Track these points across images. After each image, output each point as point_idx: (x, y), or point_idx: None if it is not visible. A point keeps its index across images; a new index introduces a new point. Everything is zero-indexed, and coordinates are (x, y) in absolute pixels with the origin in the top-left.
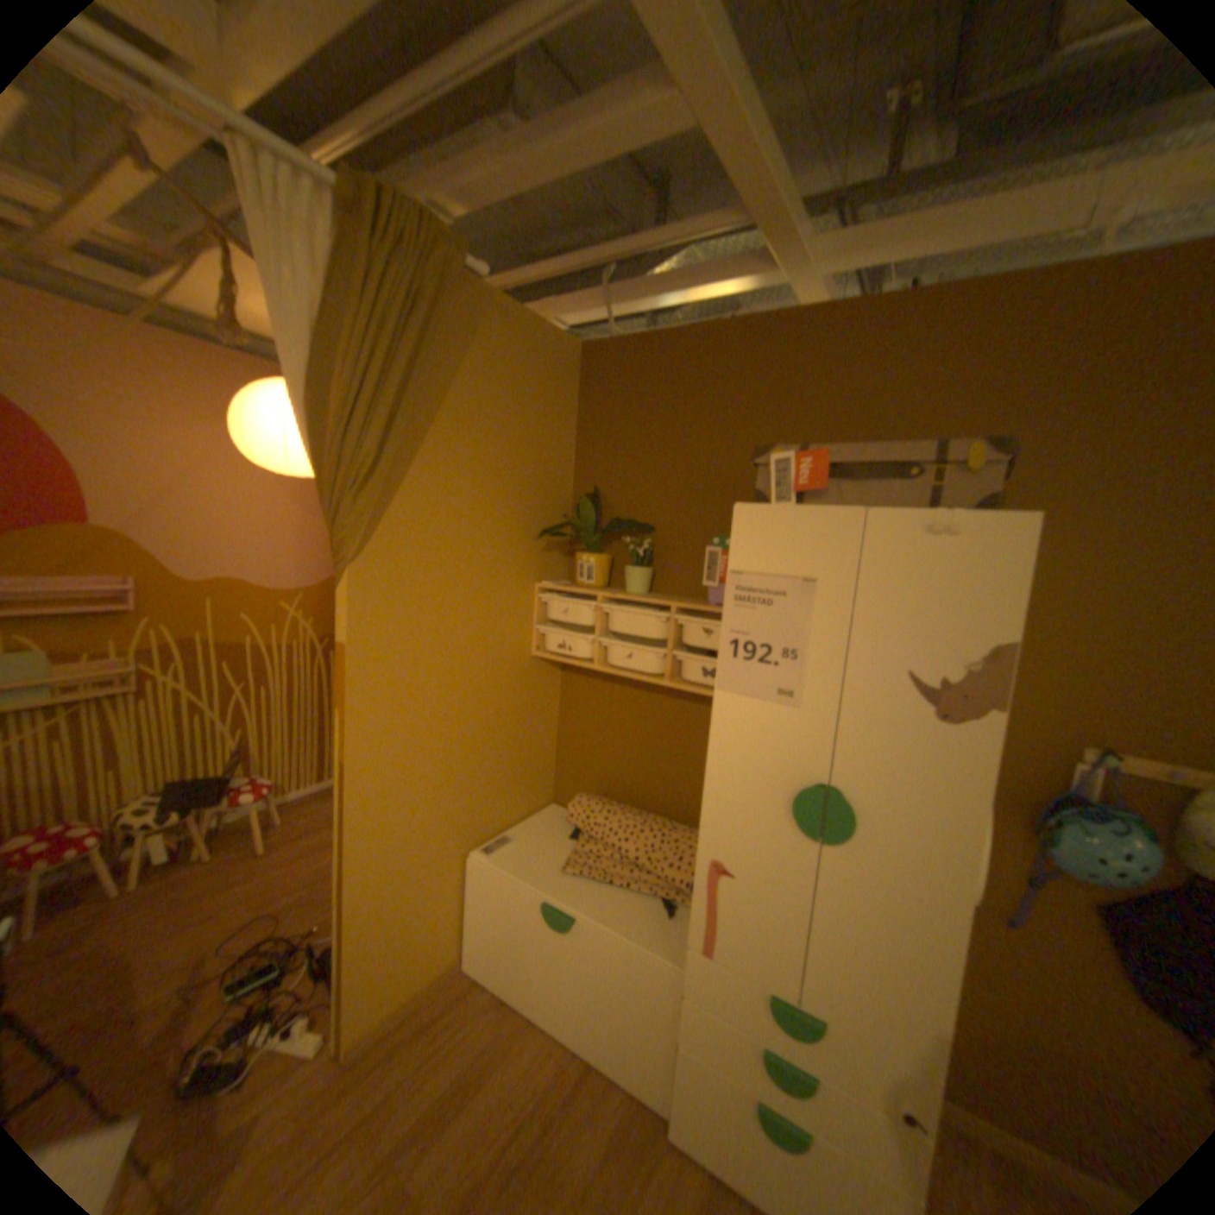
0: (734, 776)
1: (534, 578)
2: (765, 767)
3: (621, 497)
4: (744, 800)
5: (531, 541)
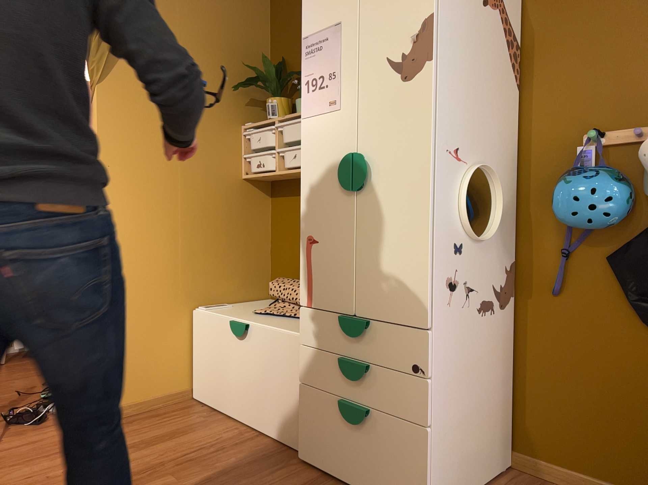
0: (314, 171)
1: (240, 122)
2: (327, 156)
3: (298, 59)
4: (319, 185)
5: (236, 95)
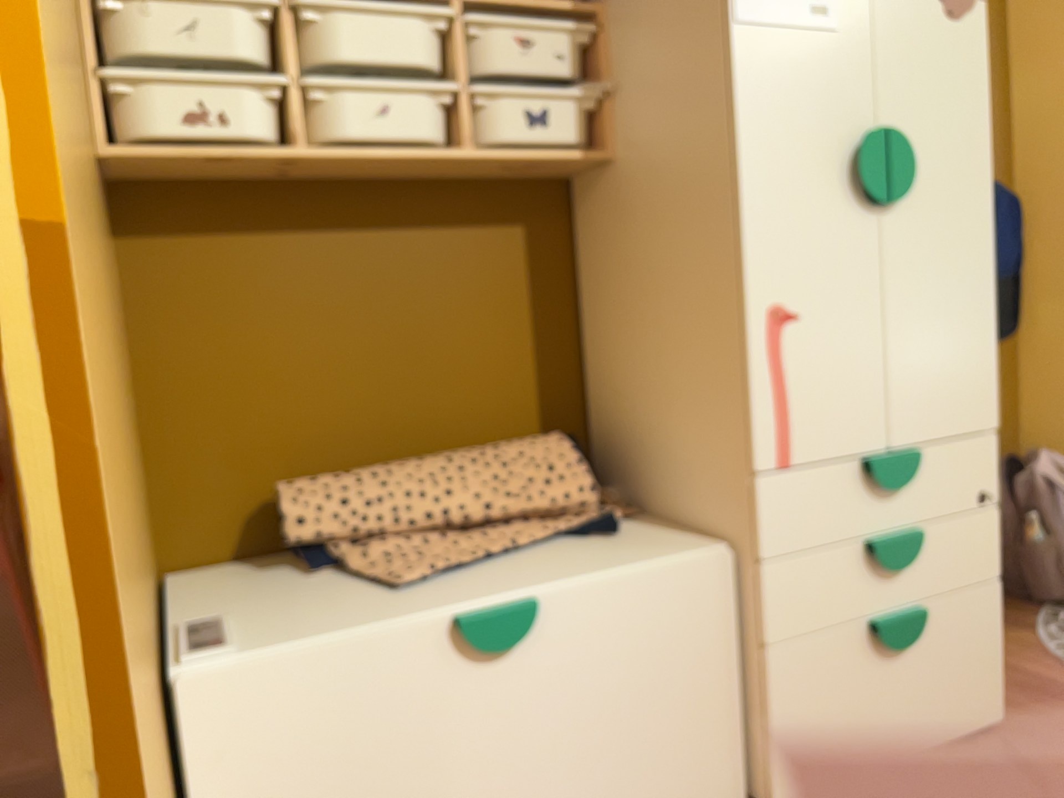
0: (780, 156)
1: None
2: (813, 128)
3: None
4: (798, 189)
5: None
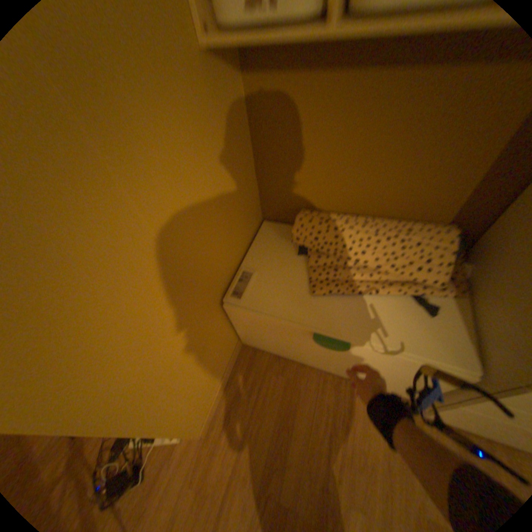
0: None
1: None
2: None
3: None
4: None
5: None
